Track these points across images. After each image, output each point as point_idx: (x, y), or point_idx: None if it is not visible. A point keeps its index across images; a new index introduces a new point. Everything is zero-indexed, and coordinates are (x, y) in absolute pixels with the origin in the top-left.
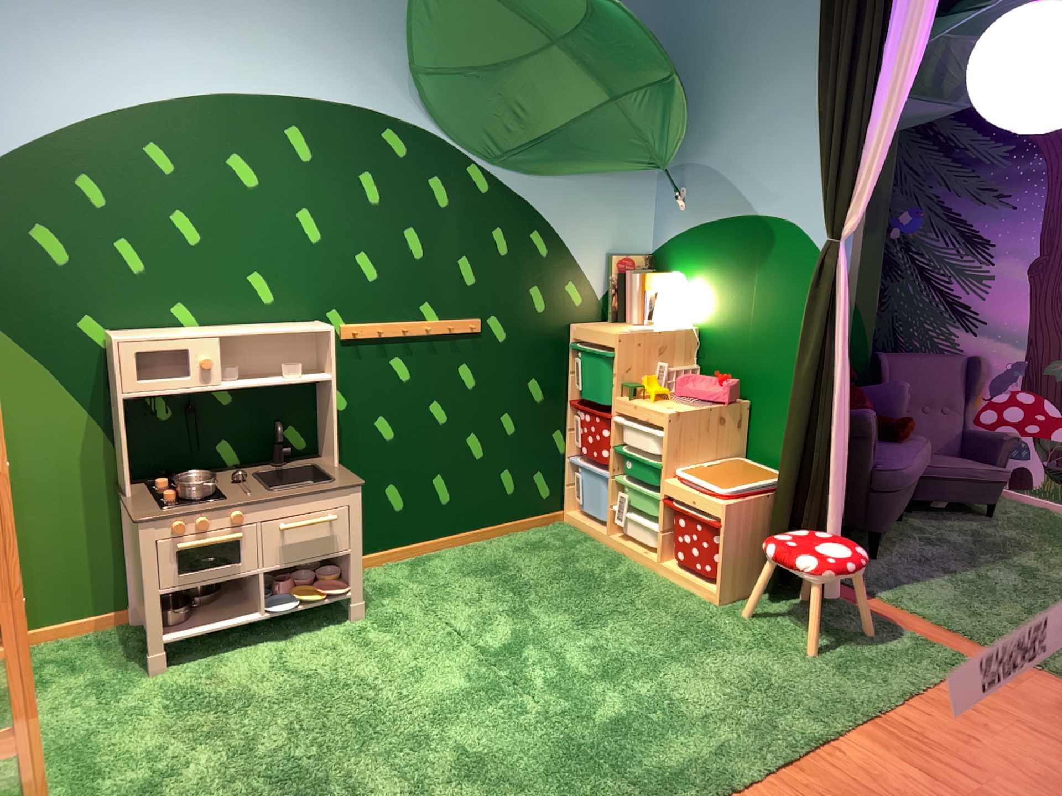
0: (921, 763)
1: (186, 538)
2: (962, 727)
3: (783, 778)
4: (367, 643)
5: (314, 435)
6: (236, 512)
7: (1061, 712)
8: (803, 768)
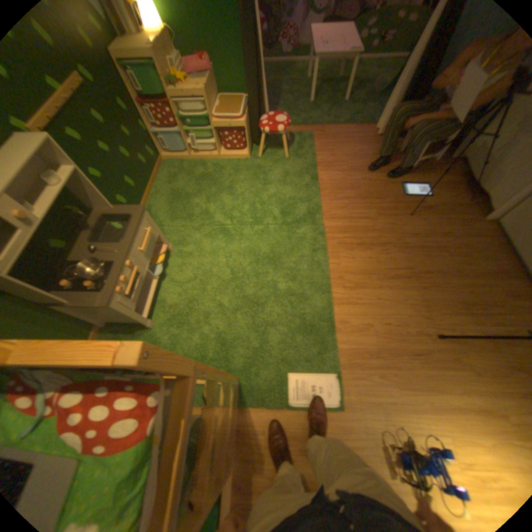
0: (334, 170)
1: (123, 288)
2: (329, 154)
3: (321, 196)
4: (189, 253)
5: (77, 201)
6: (126, 262)
7: (337, 135)
8: (321, 190)
